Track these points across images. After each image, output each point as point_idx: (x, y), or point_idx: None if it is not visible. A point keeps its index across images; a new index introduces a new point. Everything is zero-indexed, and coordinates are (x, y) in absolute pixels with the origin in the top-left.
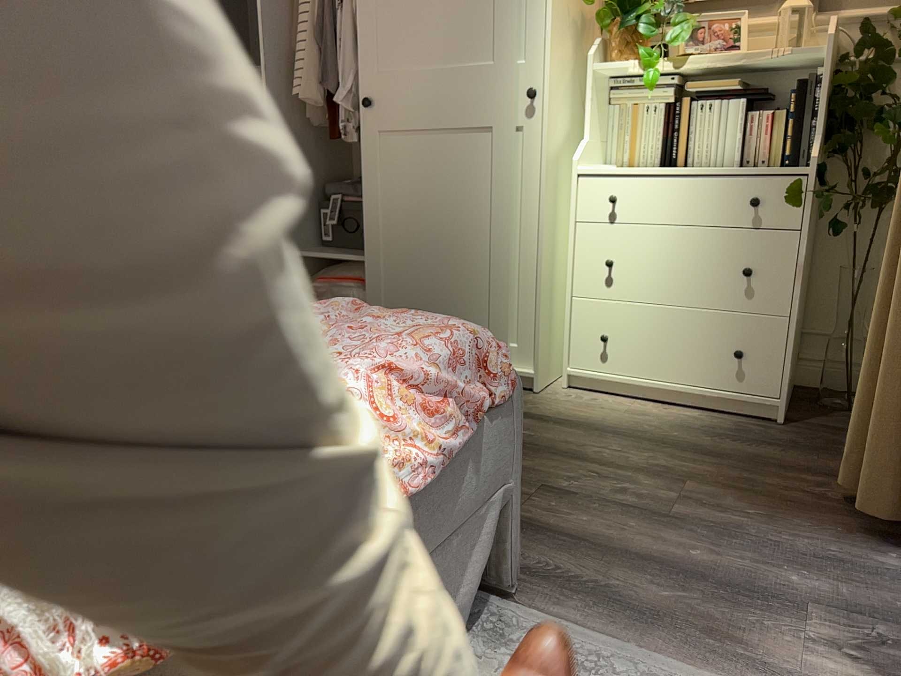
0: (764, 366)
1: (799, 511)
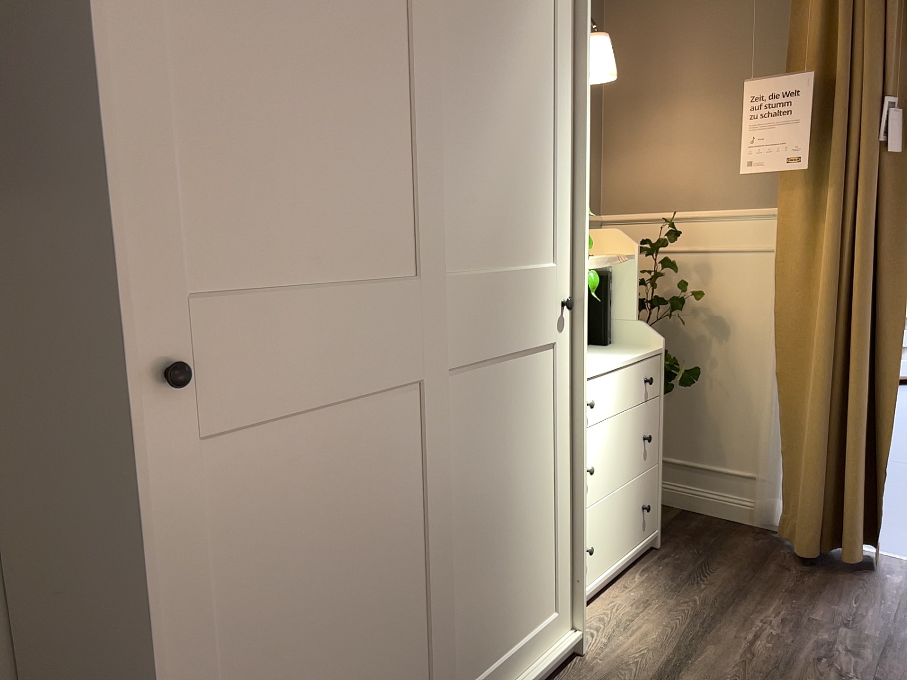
0: (652, 509)
1: (830, 587)
